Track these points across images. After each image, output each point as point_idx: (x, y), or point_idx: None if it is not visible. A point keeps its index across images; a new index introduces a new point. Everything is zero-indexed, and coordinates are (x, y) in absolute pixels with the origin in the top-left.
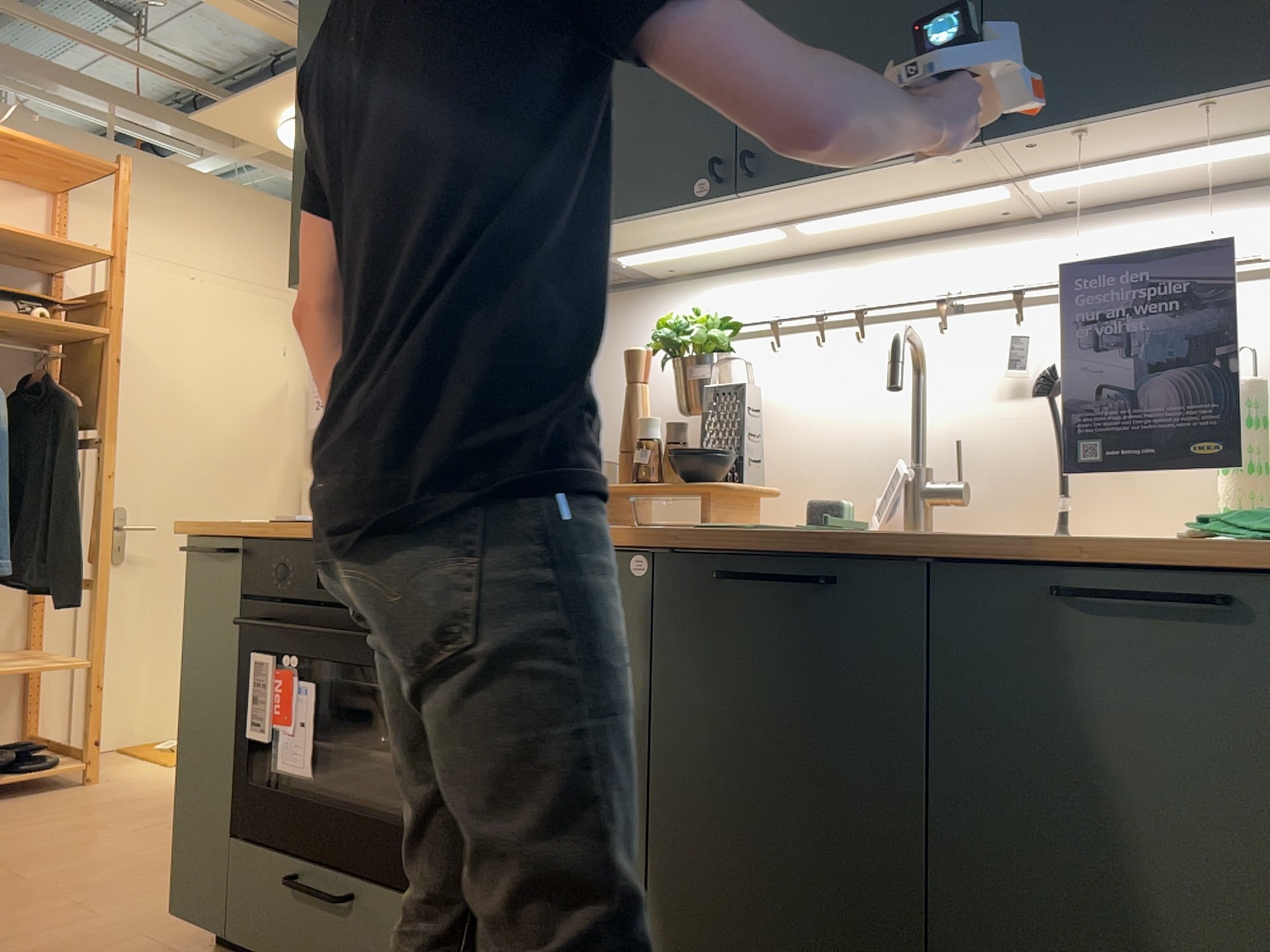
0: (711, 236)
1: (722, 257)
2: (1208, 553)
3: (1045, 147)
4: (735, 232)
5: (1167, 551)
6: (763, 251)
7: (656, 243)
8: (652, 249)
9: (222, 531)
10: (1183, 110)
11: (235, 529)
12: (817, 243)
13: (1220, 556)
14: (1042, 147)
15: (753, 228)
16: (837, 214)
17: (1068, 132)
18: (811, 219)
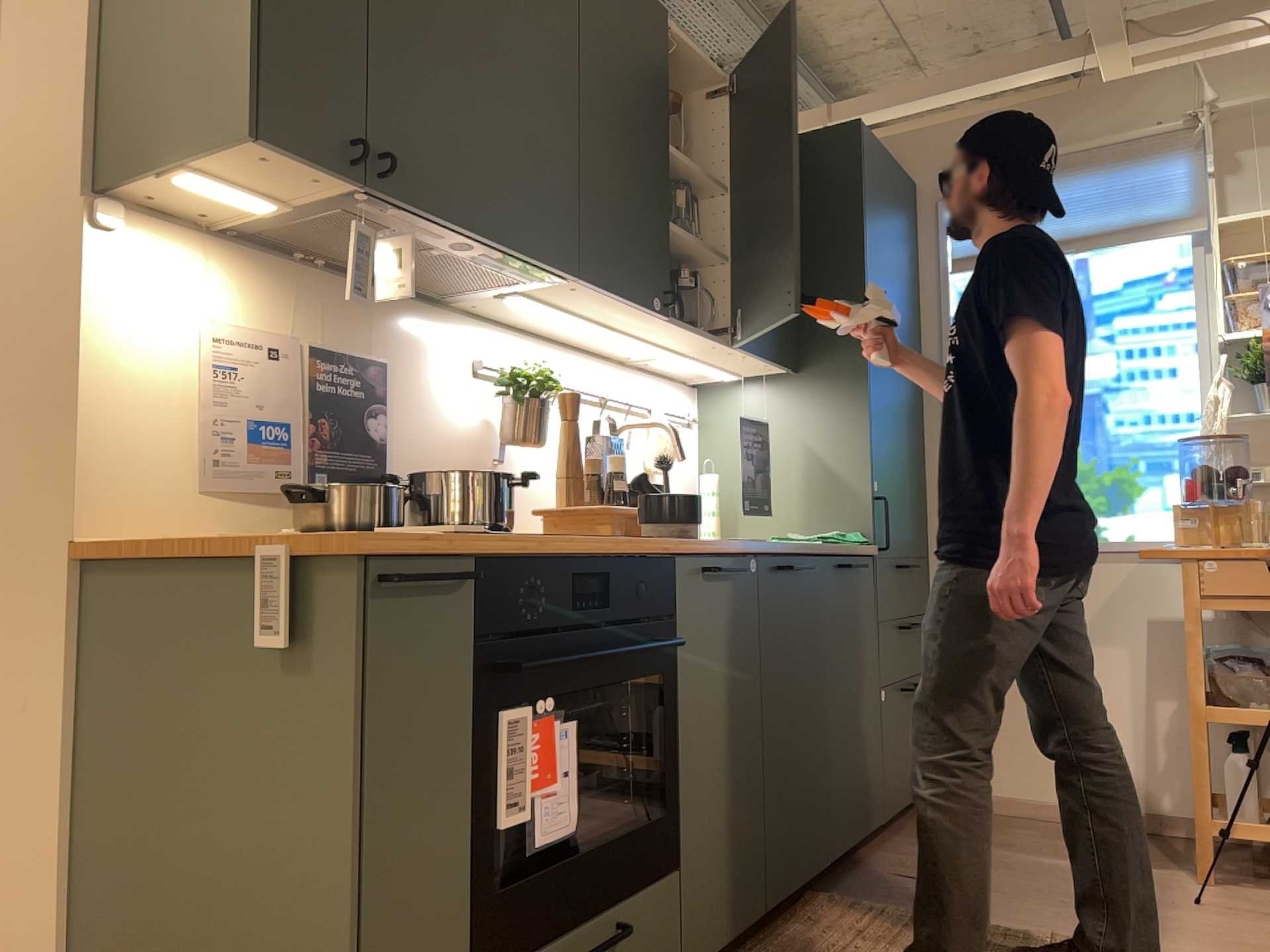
0: (581, 314)
1: (512, 314)
2: (863, 549)
3: (731, 353)
4: (593, 319)
5: (847, 549)
6: (535, 322)
7: (552, 301)
8: (547, 303)
9: (451, 547)
10: (766, 362)
11: (478, 544)
12: (556, 330)
13: (854, 550)
14: (730, 353)
15: (601, 322)
16: (635, 335)
17: (747, 354)
18: (625, 331)
